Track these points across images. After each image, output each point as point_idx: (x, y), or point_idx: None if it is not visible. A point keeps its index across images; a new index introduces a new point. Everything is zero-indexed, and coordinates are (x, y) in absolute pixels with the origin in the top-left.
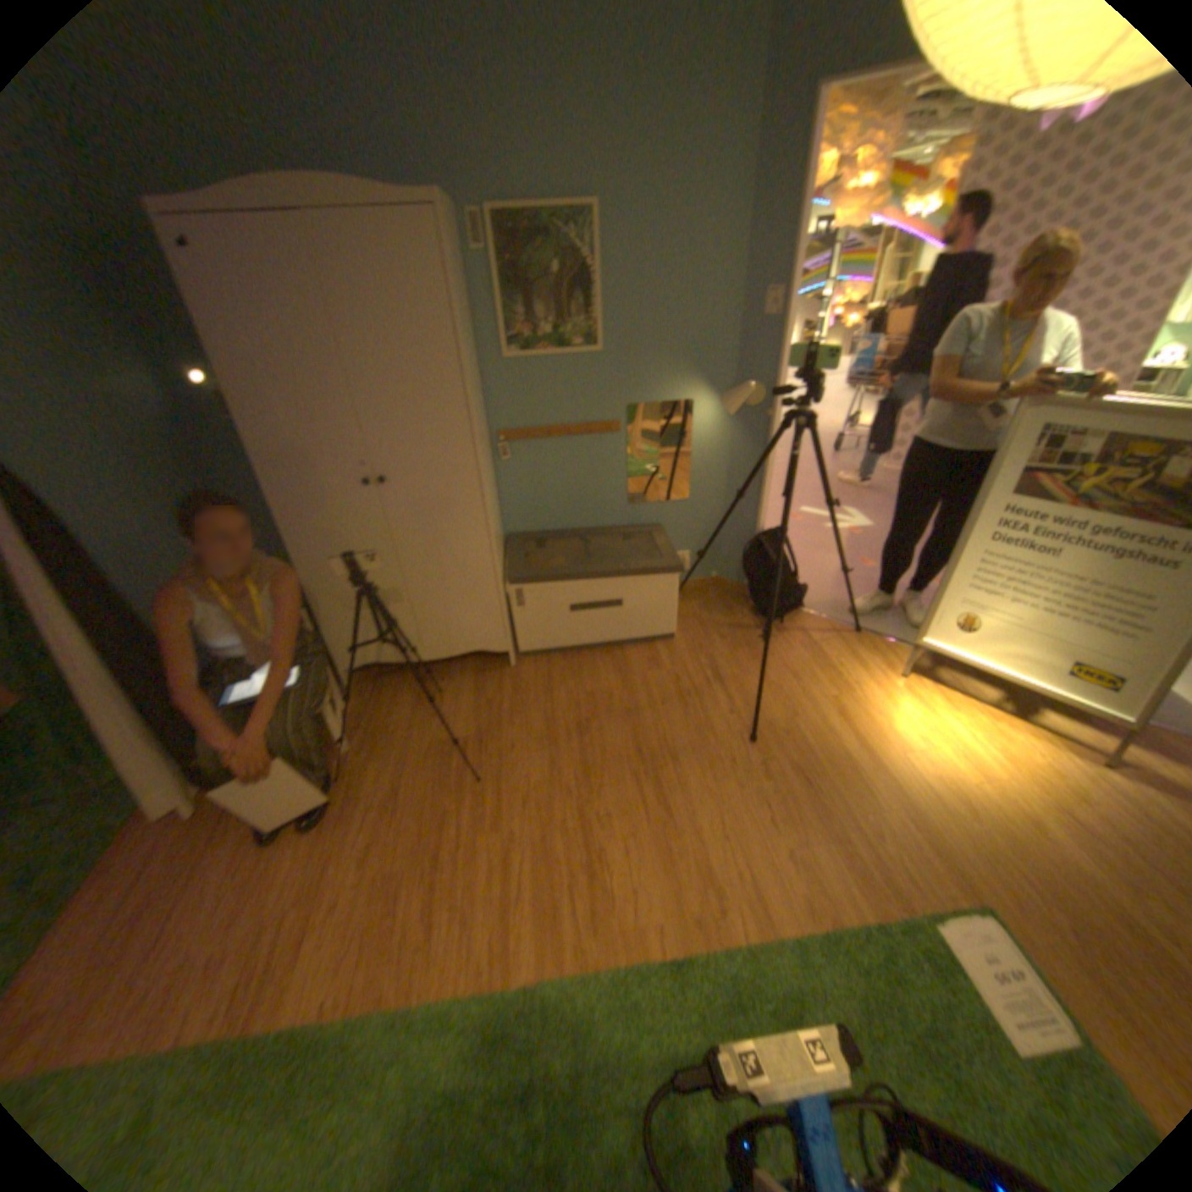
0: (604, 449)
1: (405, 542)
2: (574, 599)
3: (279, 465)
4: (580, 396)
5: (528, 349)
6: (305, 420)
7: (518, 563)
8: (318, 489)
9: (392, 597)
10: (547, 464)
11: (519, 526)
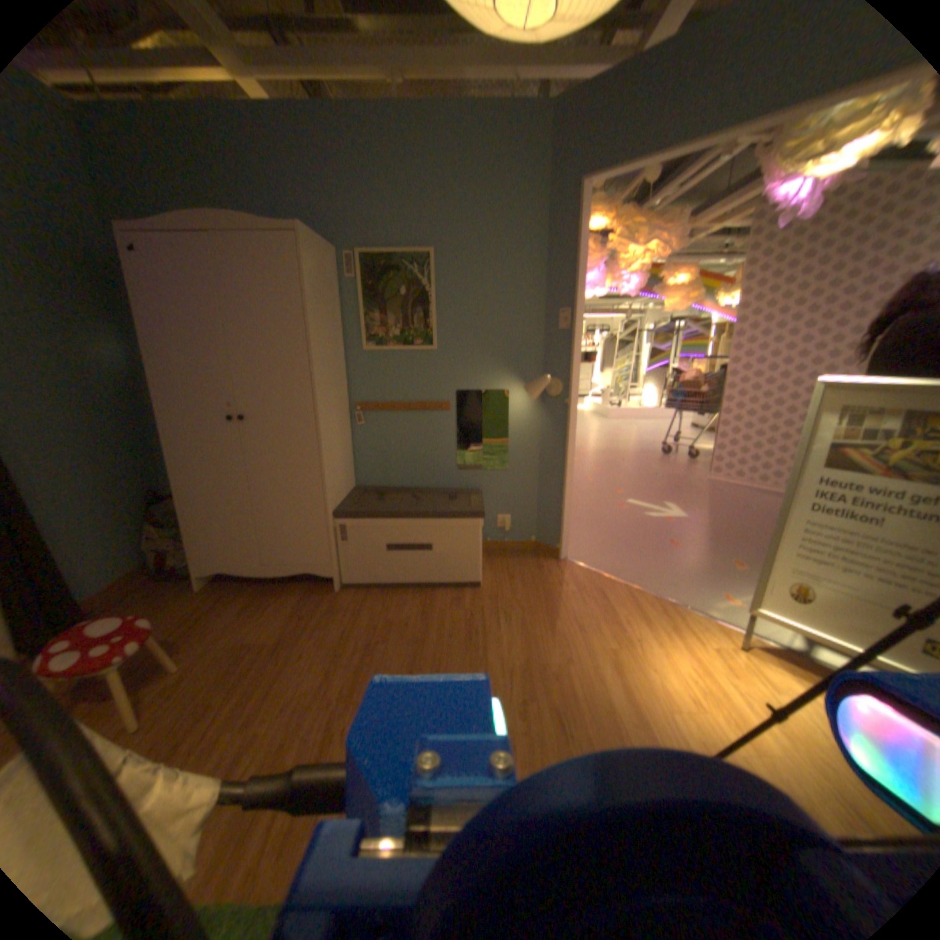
0: (436, 422)
1: (258, 473)
2: (391, 536)
3: (166, 401)
4: (418, 381)
5: (379, 344)
6: (189, 369)
7: (351, 502)
8: (192, 421)
9: (238, 516)
10: (391, 430)
11: (366, 479)
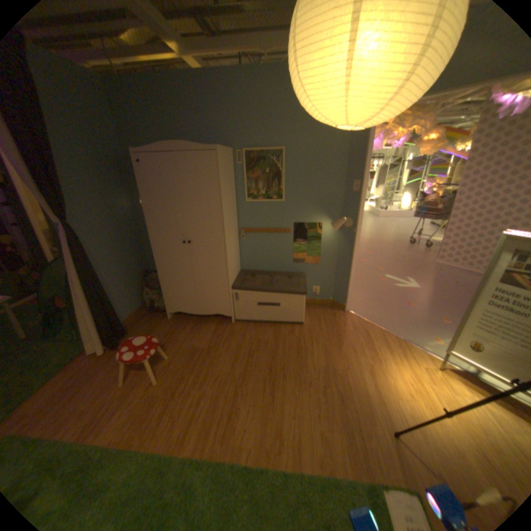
0: (283, 238)
1: (196, 266)
2: (260, 298)
3: (155, 233)
4: (274, 217)
5: (254, 198)
6: (165, 218)
7: (240, 280)
8: (167, 242)
9: (188, 286)
10: (259, 242)
11: (246, 266)
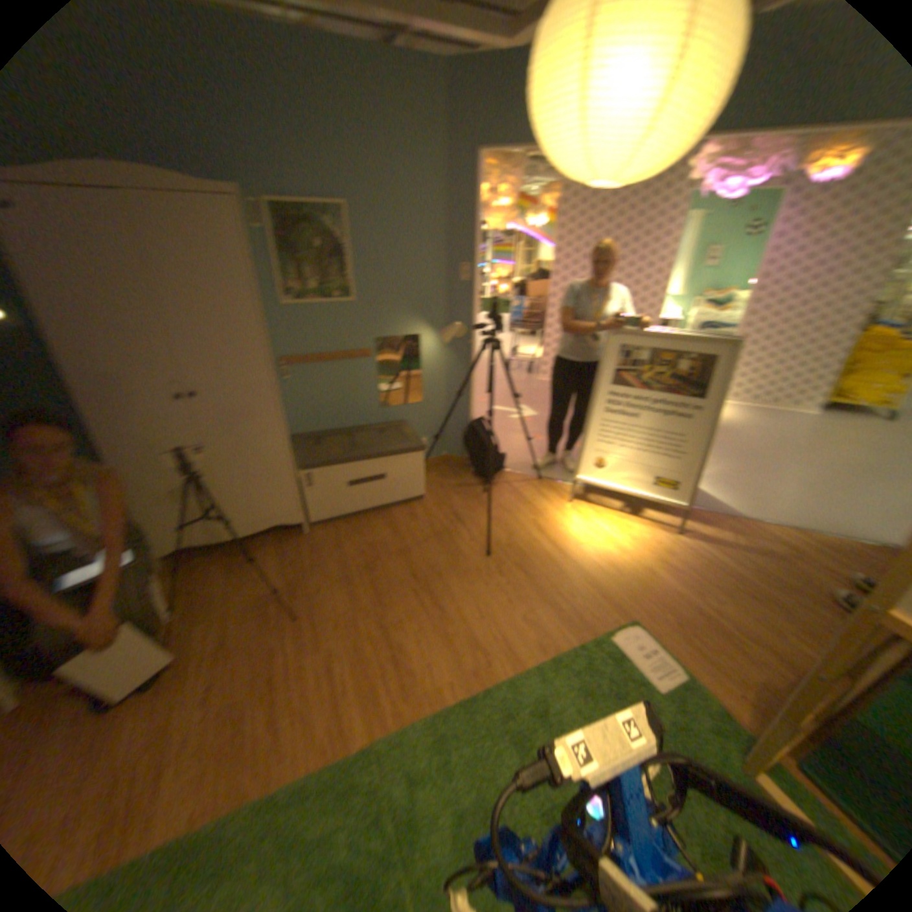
0: (363, 369)
1: (213, 444)
2: (352, 476)
3: (99, 386)
4: (343, 332)
5: (303, 299)
6: (125, 348)
7: (306, 454)
8: (137, 404)
9: (204, 488)
10: (321, 381)
11: (301, 428)
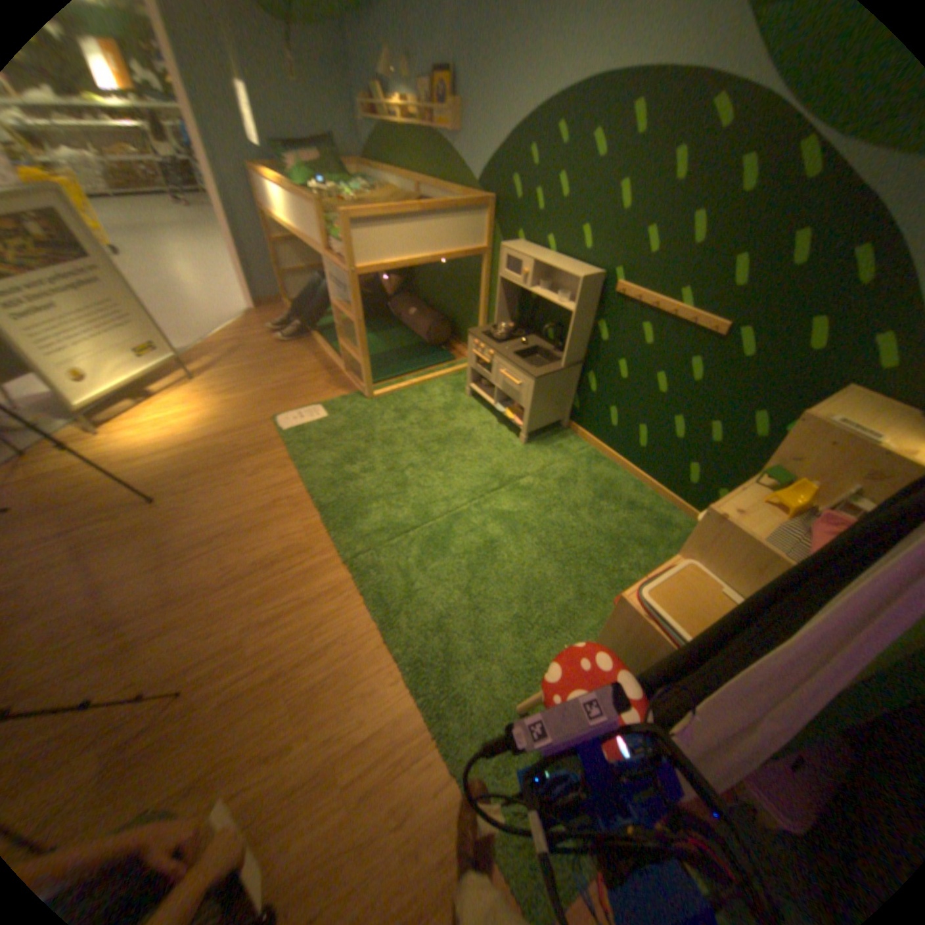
0: None
1: None
2: None
3: None
4: None
5: None
6: None
7: None
8: None
9: None
10: None
11: None
